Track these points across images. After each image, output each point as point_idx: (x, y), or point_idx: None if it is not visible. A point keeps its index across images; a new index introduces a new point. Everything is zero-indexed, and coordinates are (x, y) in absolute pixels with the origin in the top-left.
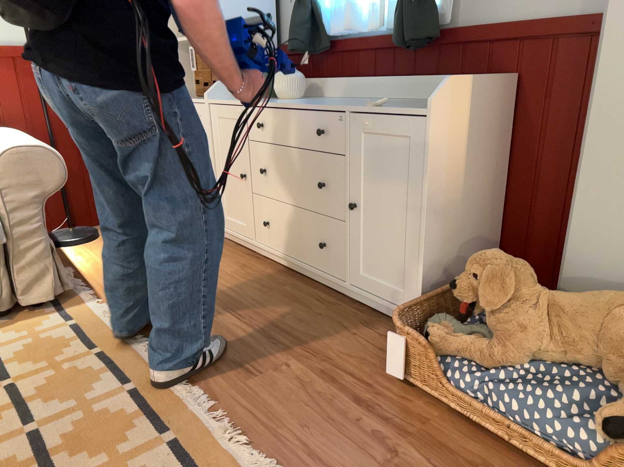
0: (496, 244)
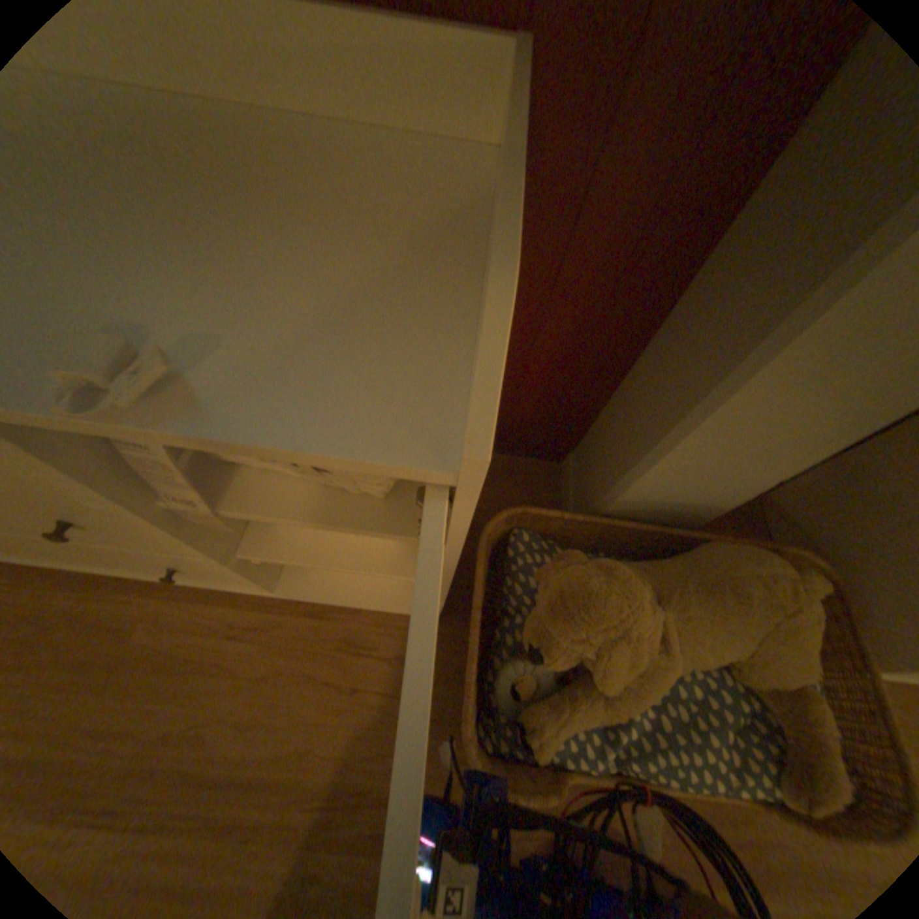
0: None
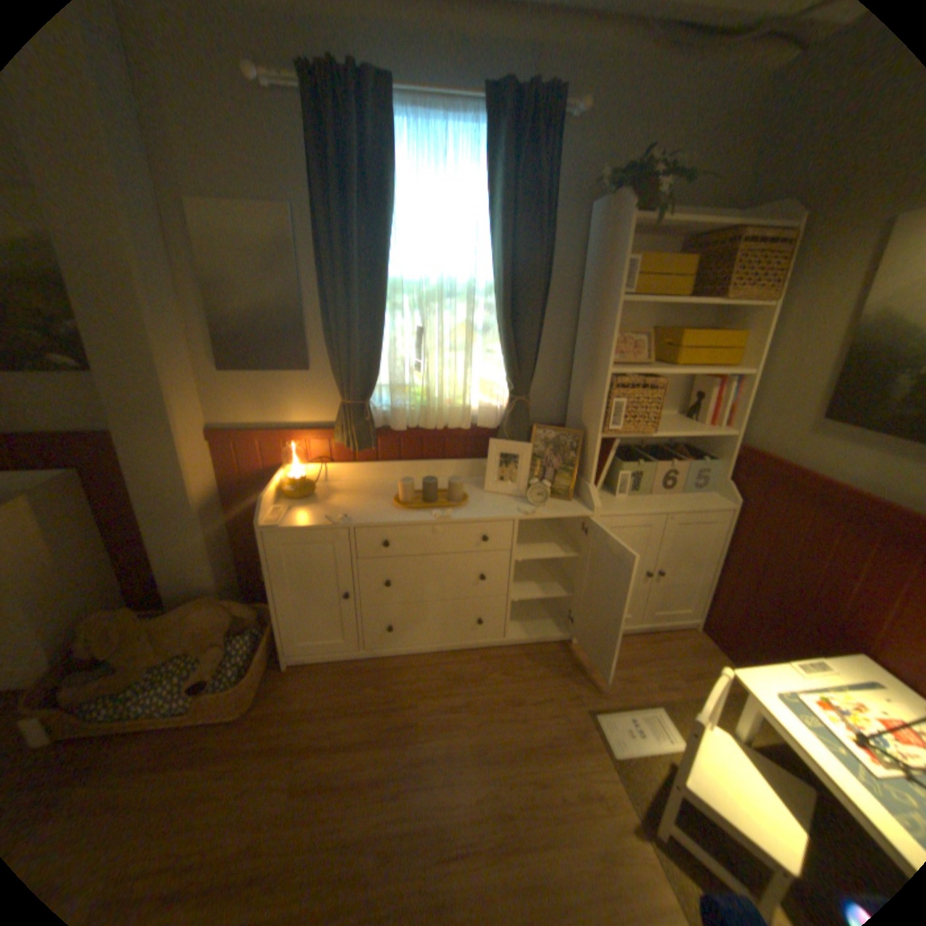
0: (114, 582)
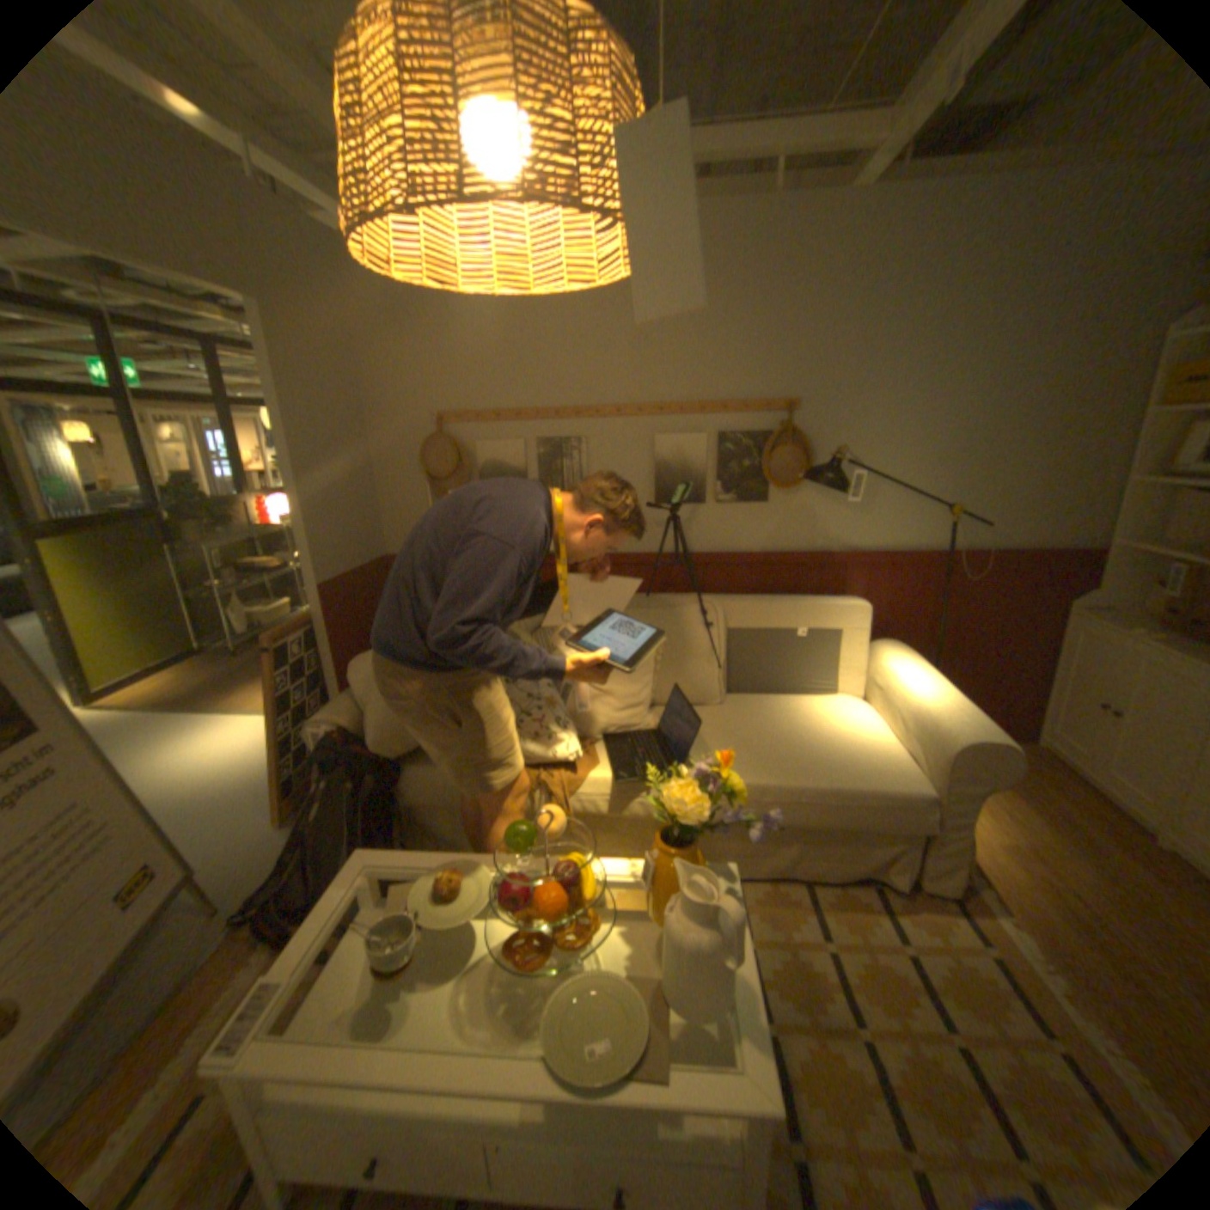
0: None
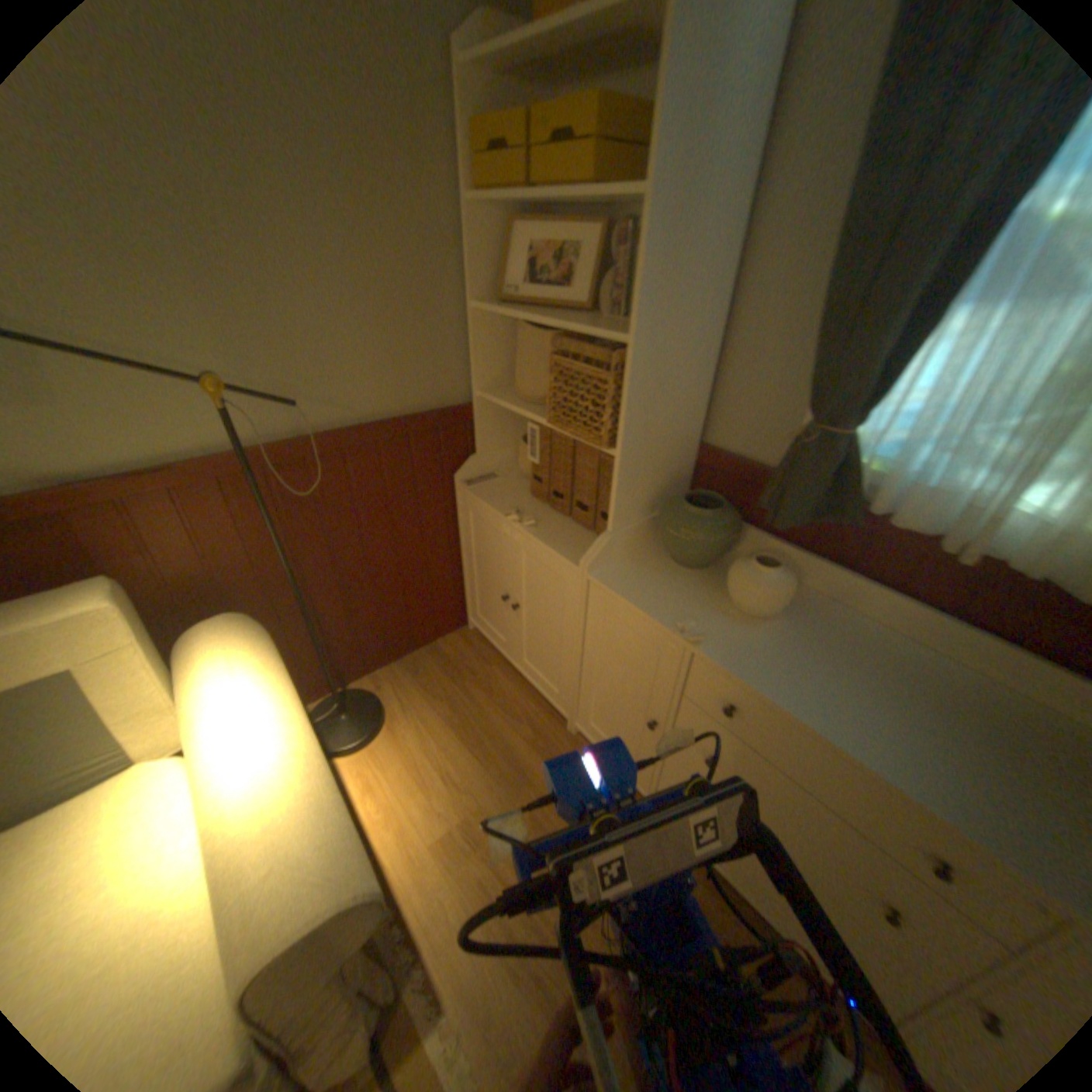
0: None
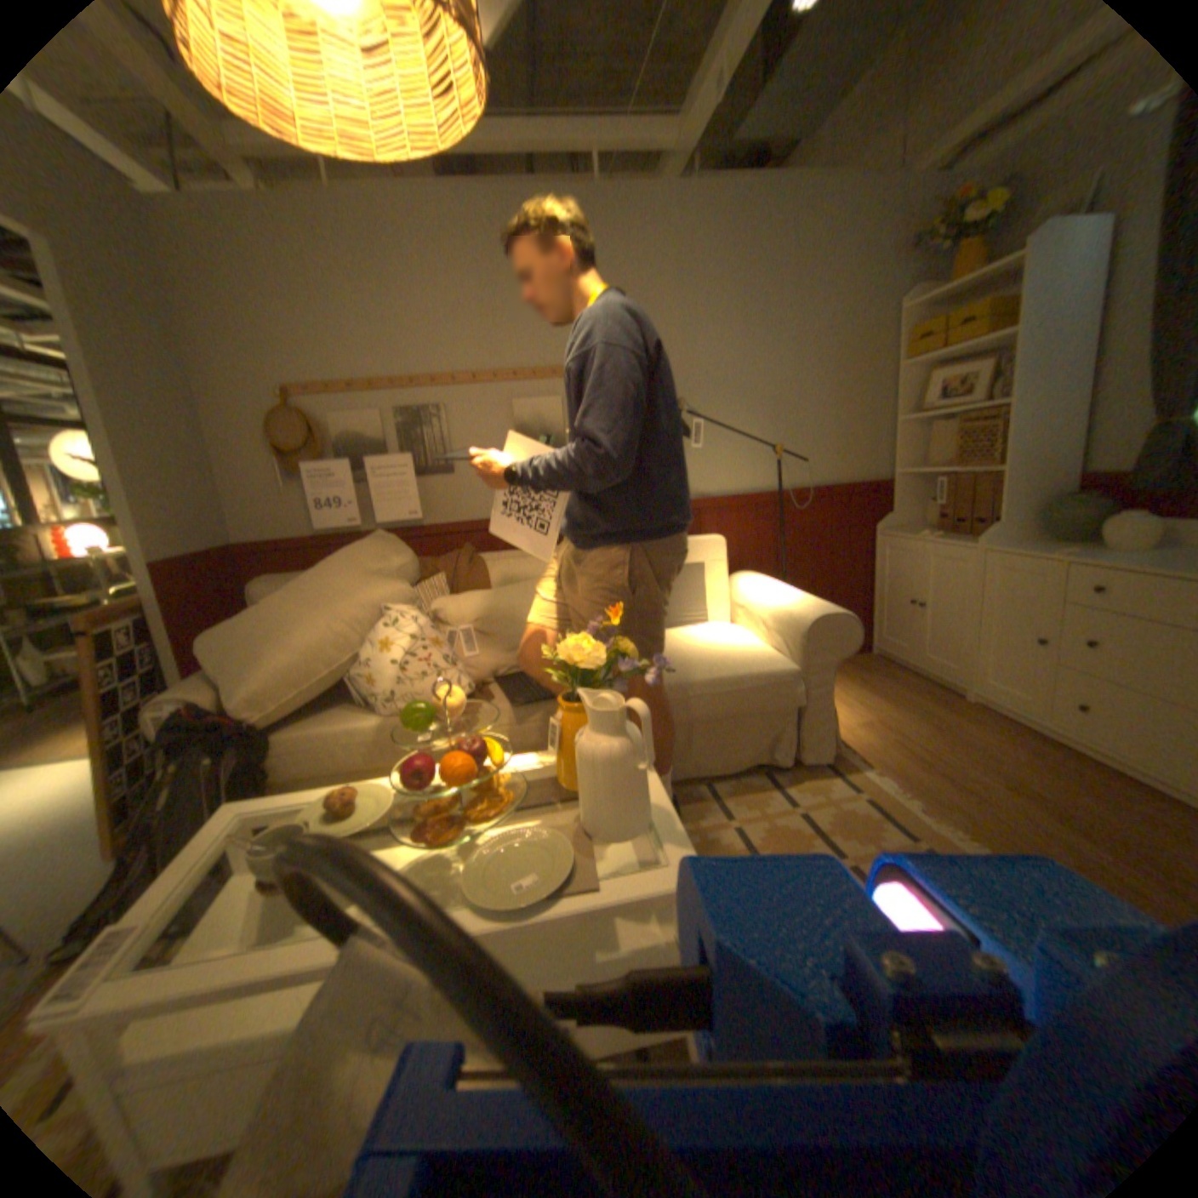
0: None
